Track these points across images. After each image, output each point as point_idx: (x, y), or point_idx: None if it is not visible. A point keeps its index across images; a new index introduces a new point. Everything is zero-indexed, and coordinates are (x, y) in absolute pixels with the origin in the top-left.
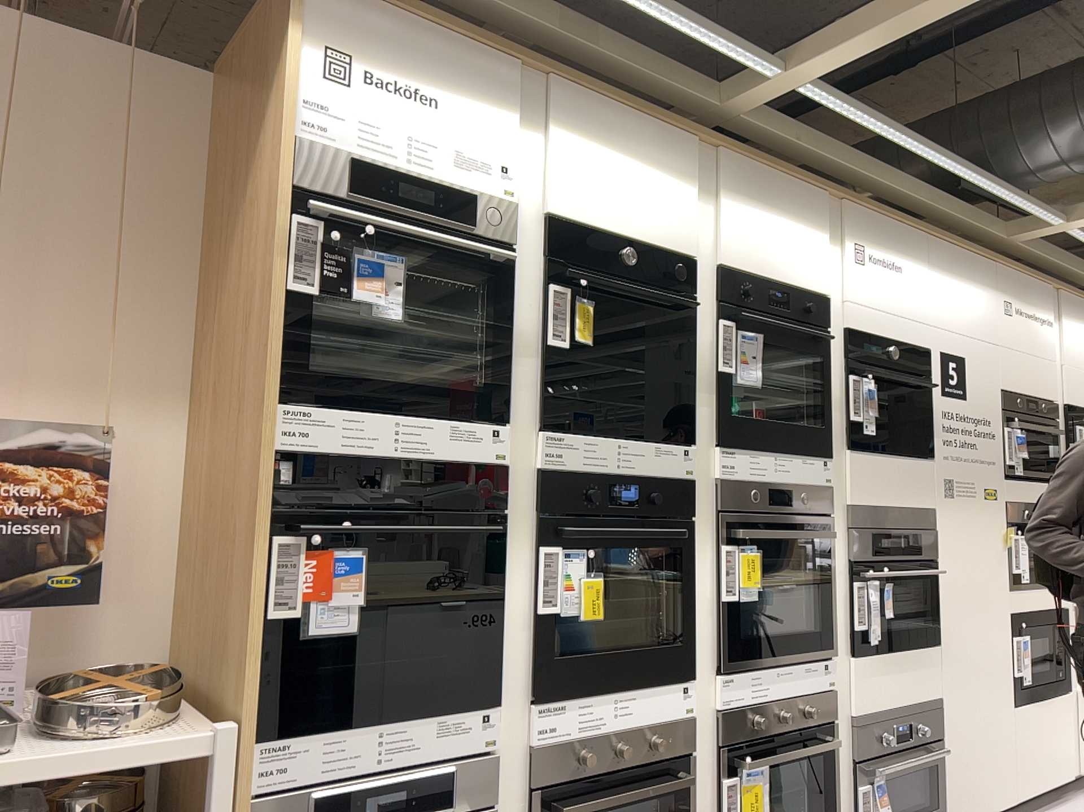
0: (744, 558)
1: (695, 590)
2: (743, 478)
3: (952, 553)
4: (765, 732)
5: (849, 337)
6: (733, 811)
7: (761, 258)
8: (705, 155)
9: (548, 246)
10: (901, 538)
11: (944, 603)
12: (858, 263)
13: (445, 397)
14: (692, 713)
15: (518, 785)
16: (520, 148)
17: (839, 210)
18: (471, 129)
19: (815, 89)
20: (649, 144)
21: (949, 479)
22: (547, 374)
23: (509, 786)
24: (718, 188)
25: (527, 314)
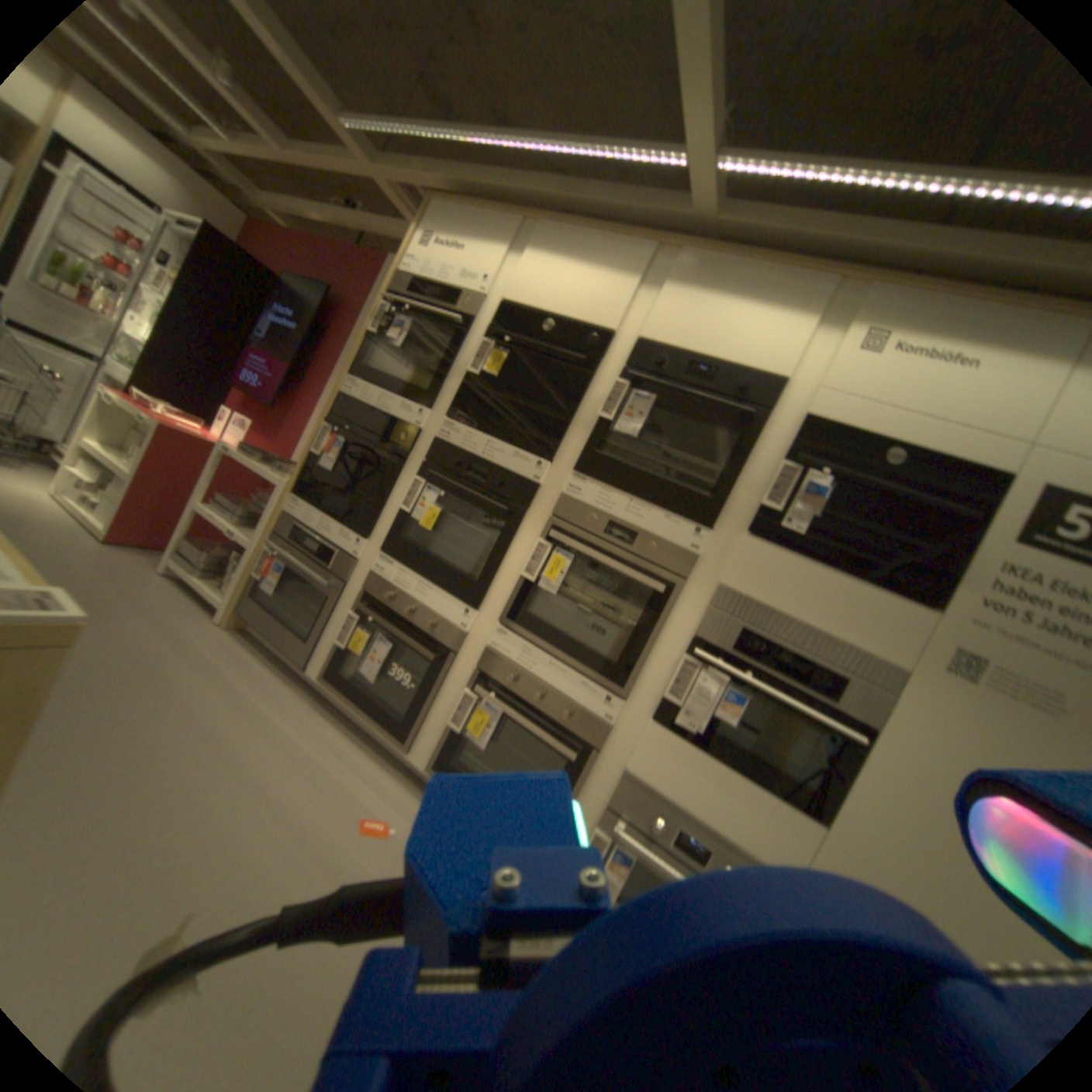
0: (554, 557)
1: (508, 559)
2: (584, 501)
3: (931, 749)
4: (517, 692)
5: (813, 425)
6: (463, 715)
7: (691, 335)
8: (665, 255)
9: (493, 319)
10: (802, 662)
11: (869, 793)
12: (867, 349)
13: (406, 389)
14: (465, 630)
15: (361, 586)
16: (501, 266)
17: (864, 292)
18: (474, 259)
19: (771, 160)
20: (601, 252)
21: (979, 657)
22: (474, 394)
23: (358, 584)
24: (665, 279)
25: (467, 357)
